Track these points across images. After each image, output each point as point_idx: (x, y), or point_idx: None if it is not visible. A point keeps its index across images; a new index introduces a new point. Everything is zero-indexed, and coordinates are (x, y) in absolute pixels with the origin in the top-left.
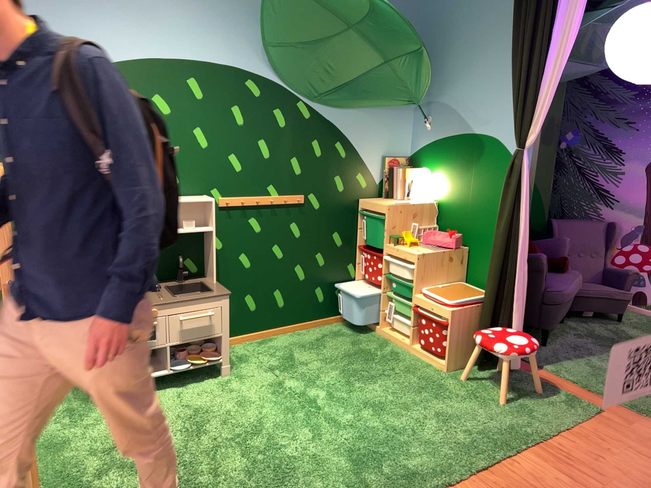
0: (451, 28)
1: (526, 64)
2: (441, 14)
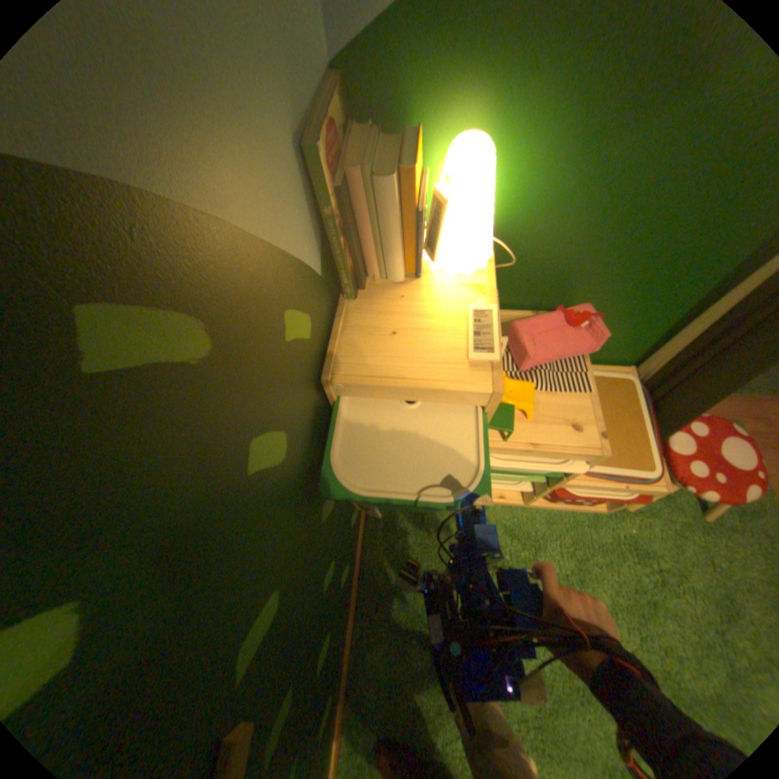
0: None
1: None
2: None
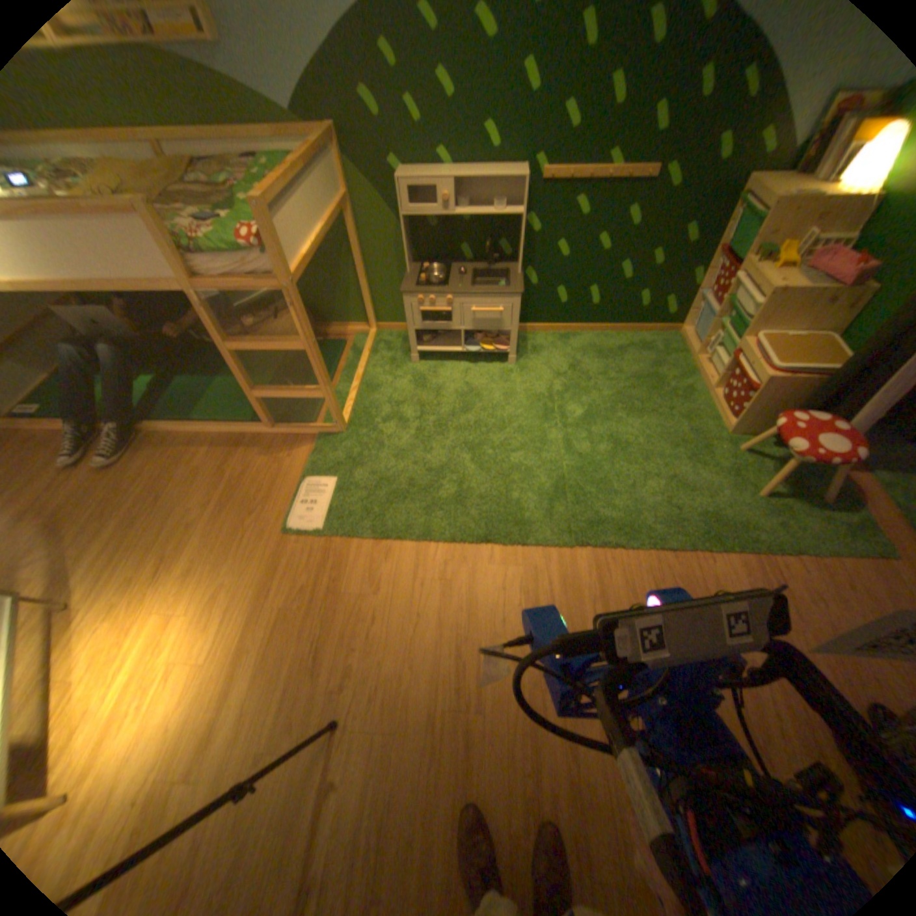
0: None
1: None
2: None
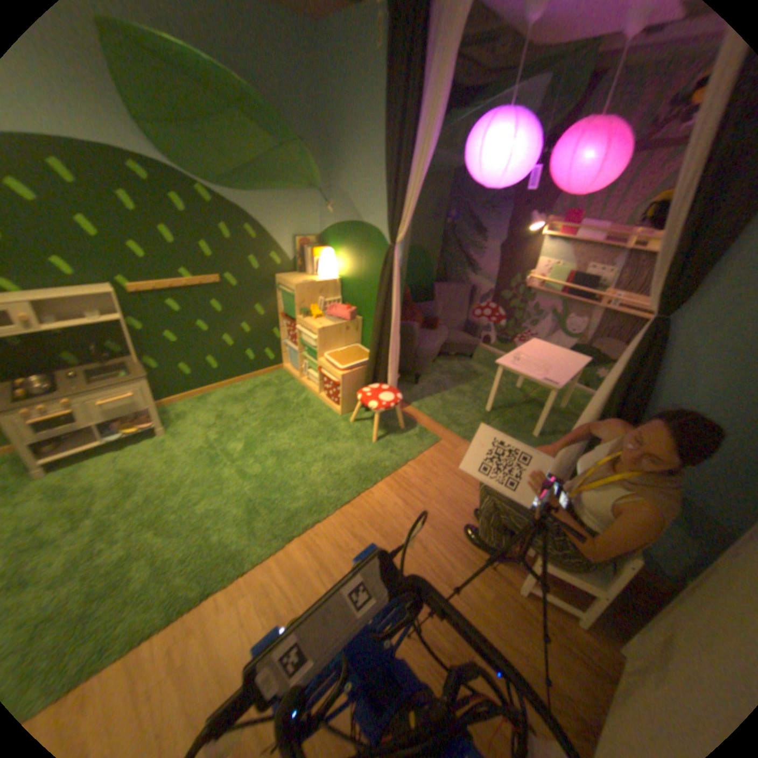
0: (345, 107)
1: (400, 160)
2: (336, 89)
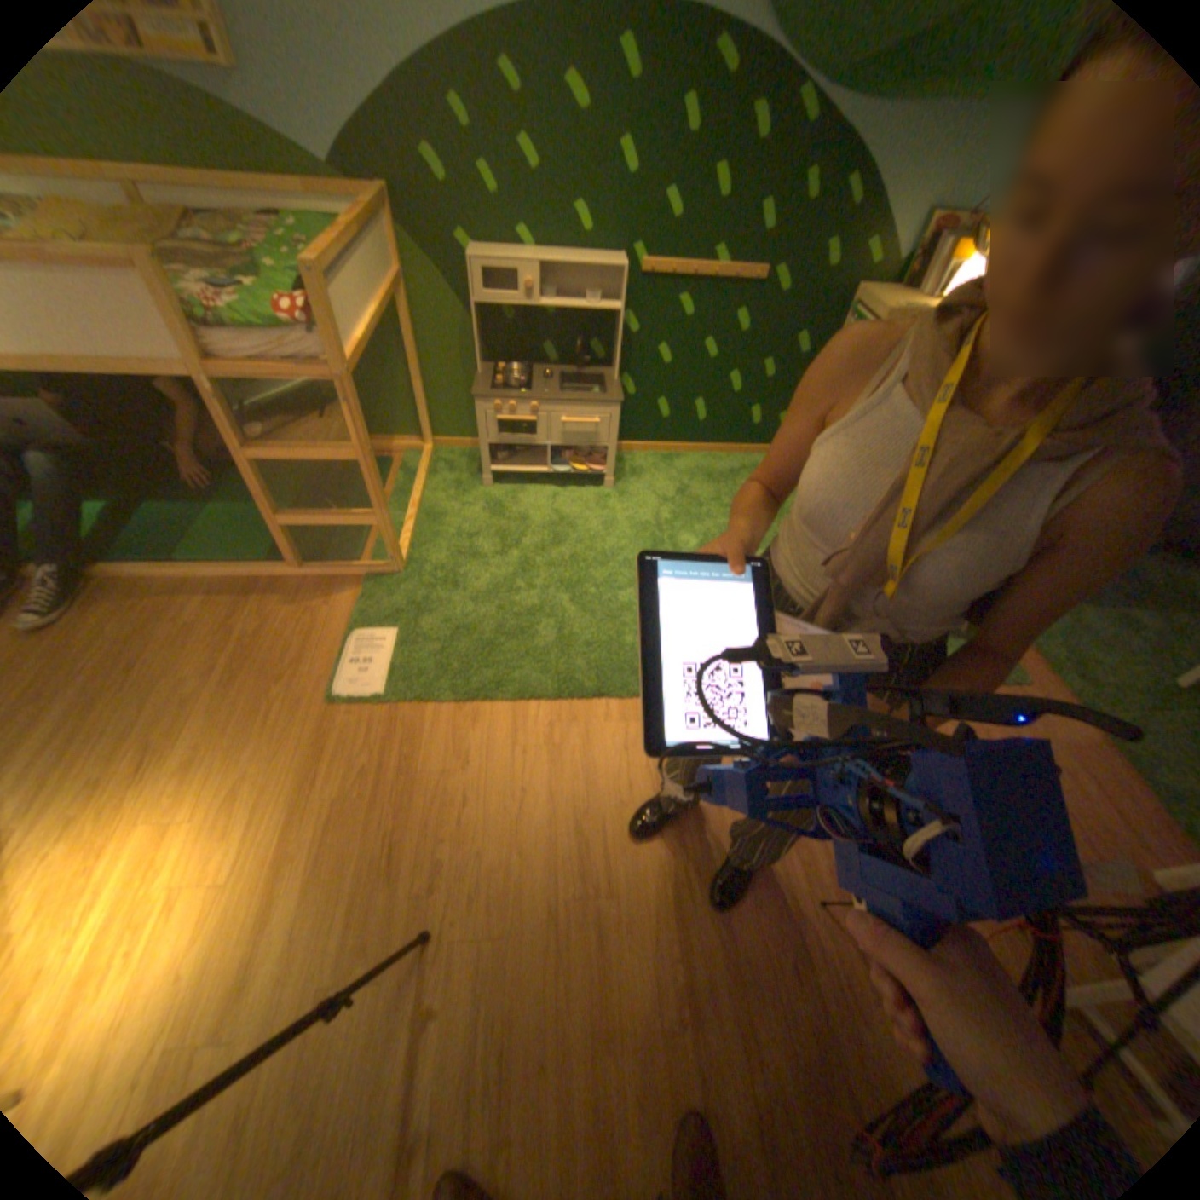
0: None
1: None
2: None
